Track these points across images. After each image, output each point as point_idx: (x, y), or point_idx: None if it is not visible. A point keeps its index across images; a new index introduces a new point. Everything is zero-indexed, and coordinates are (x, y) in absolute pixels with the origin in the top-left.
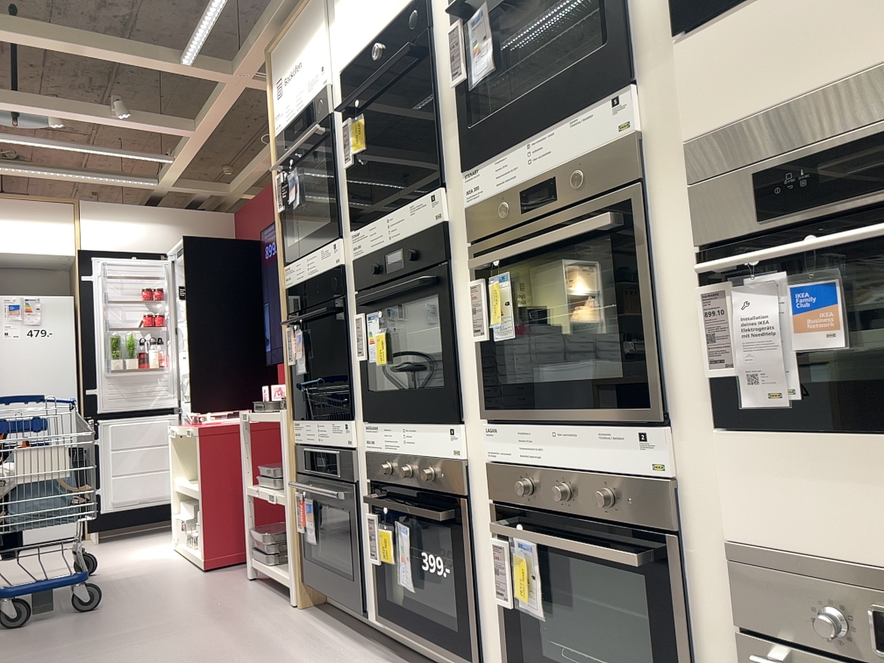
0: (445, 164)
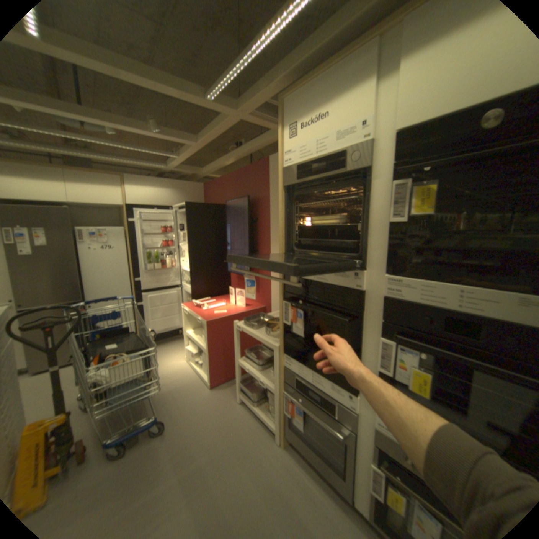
0: None
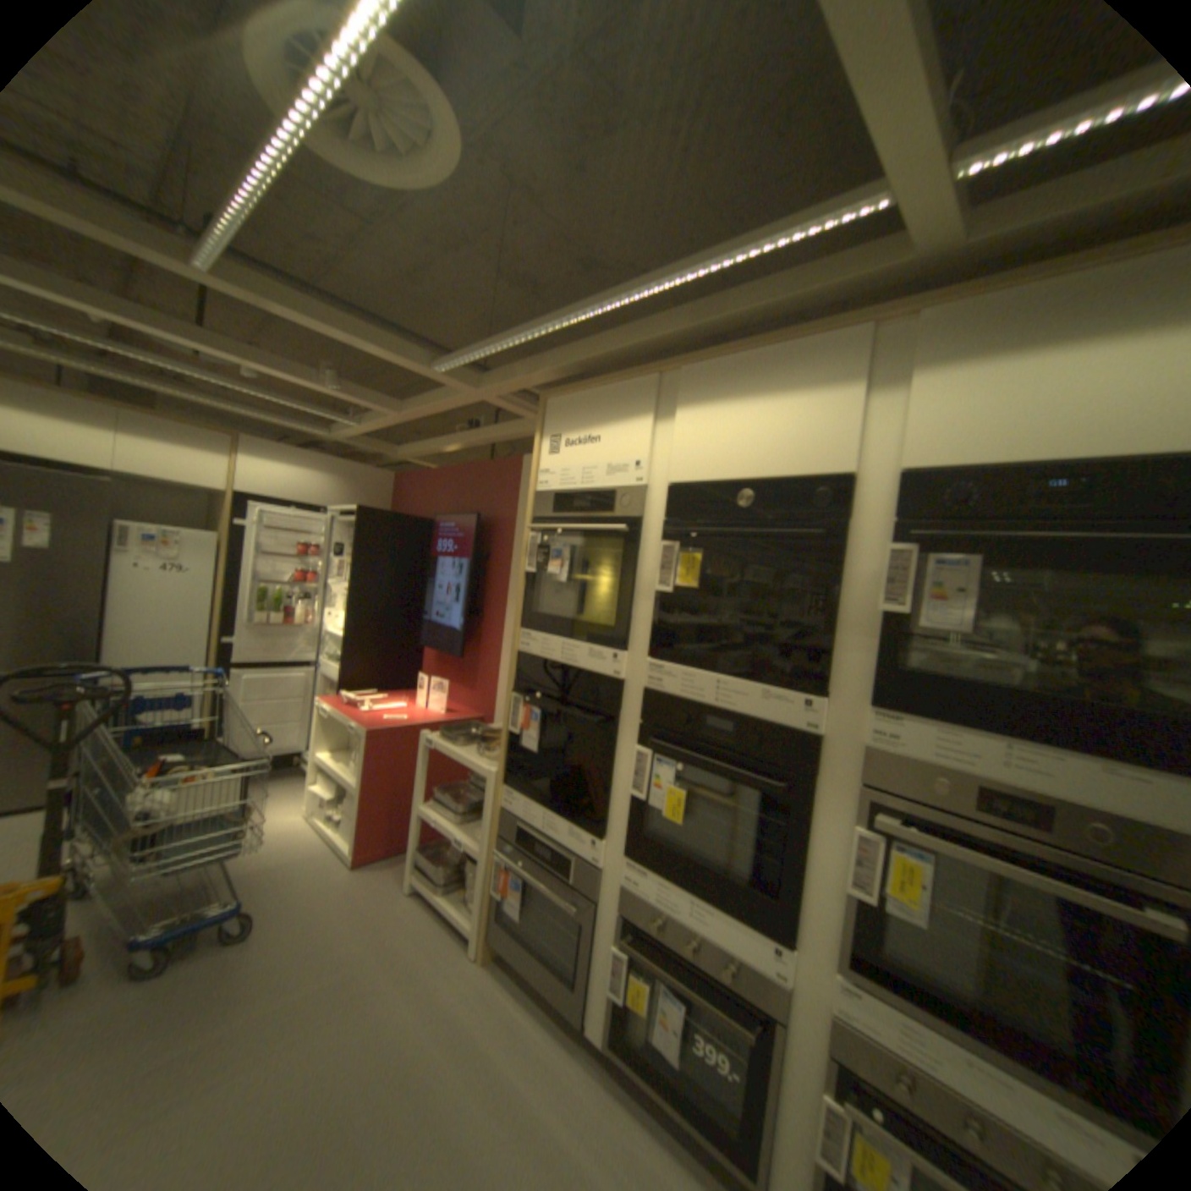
0: (836, 677)
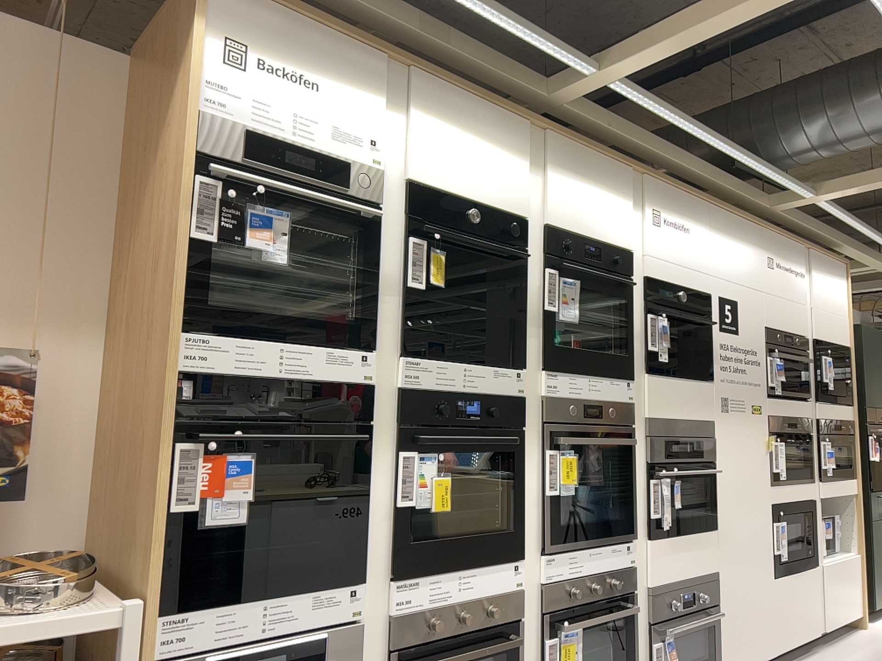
0: (523, 353)
